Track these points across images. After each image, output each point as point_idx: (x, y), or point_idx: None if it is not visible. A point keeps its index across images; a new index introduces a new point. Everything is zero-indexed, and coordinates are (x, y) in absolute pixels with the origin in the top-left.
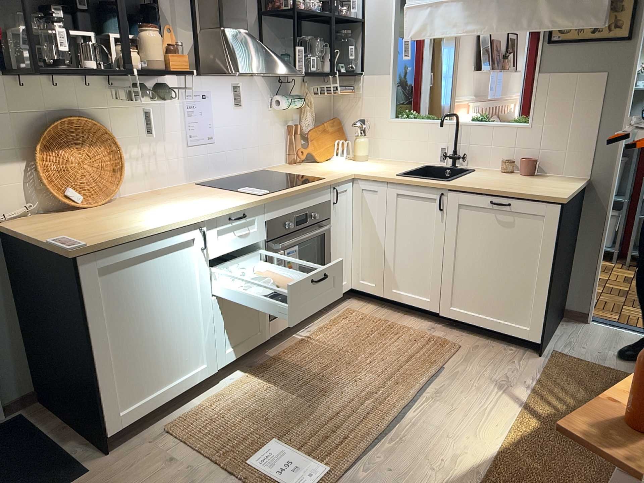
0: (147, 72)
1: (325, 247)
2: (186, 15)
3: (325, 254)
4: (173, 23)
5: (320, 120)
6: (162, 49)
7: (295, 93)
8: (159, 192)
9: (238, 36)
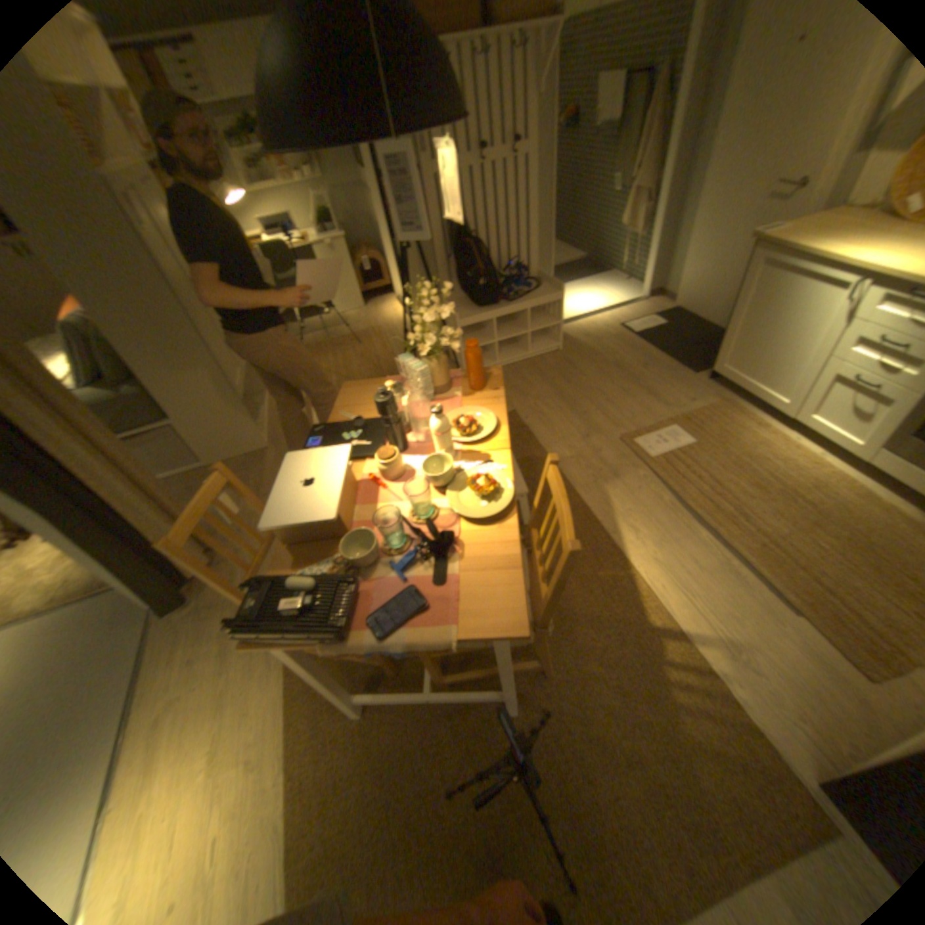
0: None
1: None
2: None
3: None
4: None
5: None
6: None
7: None
8: None
9: None
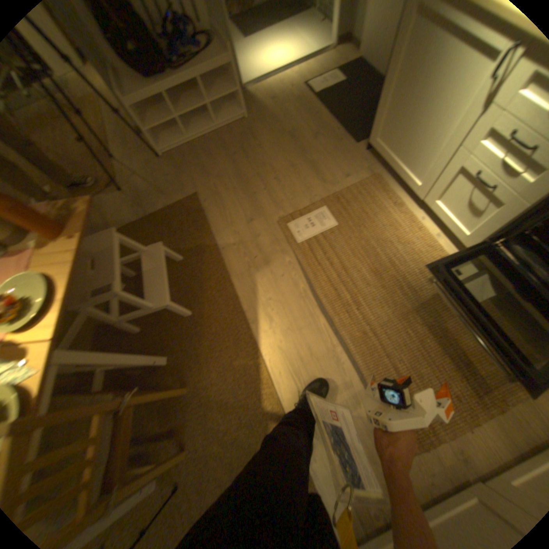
0: None
1: None
2: None
3: None
4: None
5: None
6: None
7: None
8: None
9: None
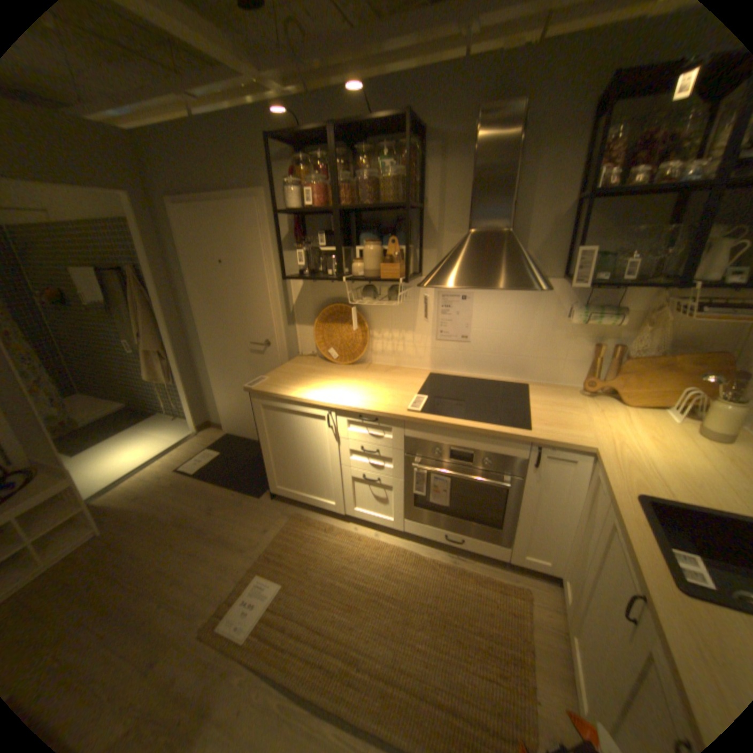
0: (354, 279)
1: (508, 504)
2: (457, 216)
3: (507, 512)
4: (438, 227)
5: (695, 347)
6: (374, 259)
7: (635, 303)
8: (395, 368)
9: (486, 237)
